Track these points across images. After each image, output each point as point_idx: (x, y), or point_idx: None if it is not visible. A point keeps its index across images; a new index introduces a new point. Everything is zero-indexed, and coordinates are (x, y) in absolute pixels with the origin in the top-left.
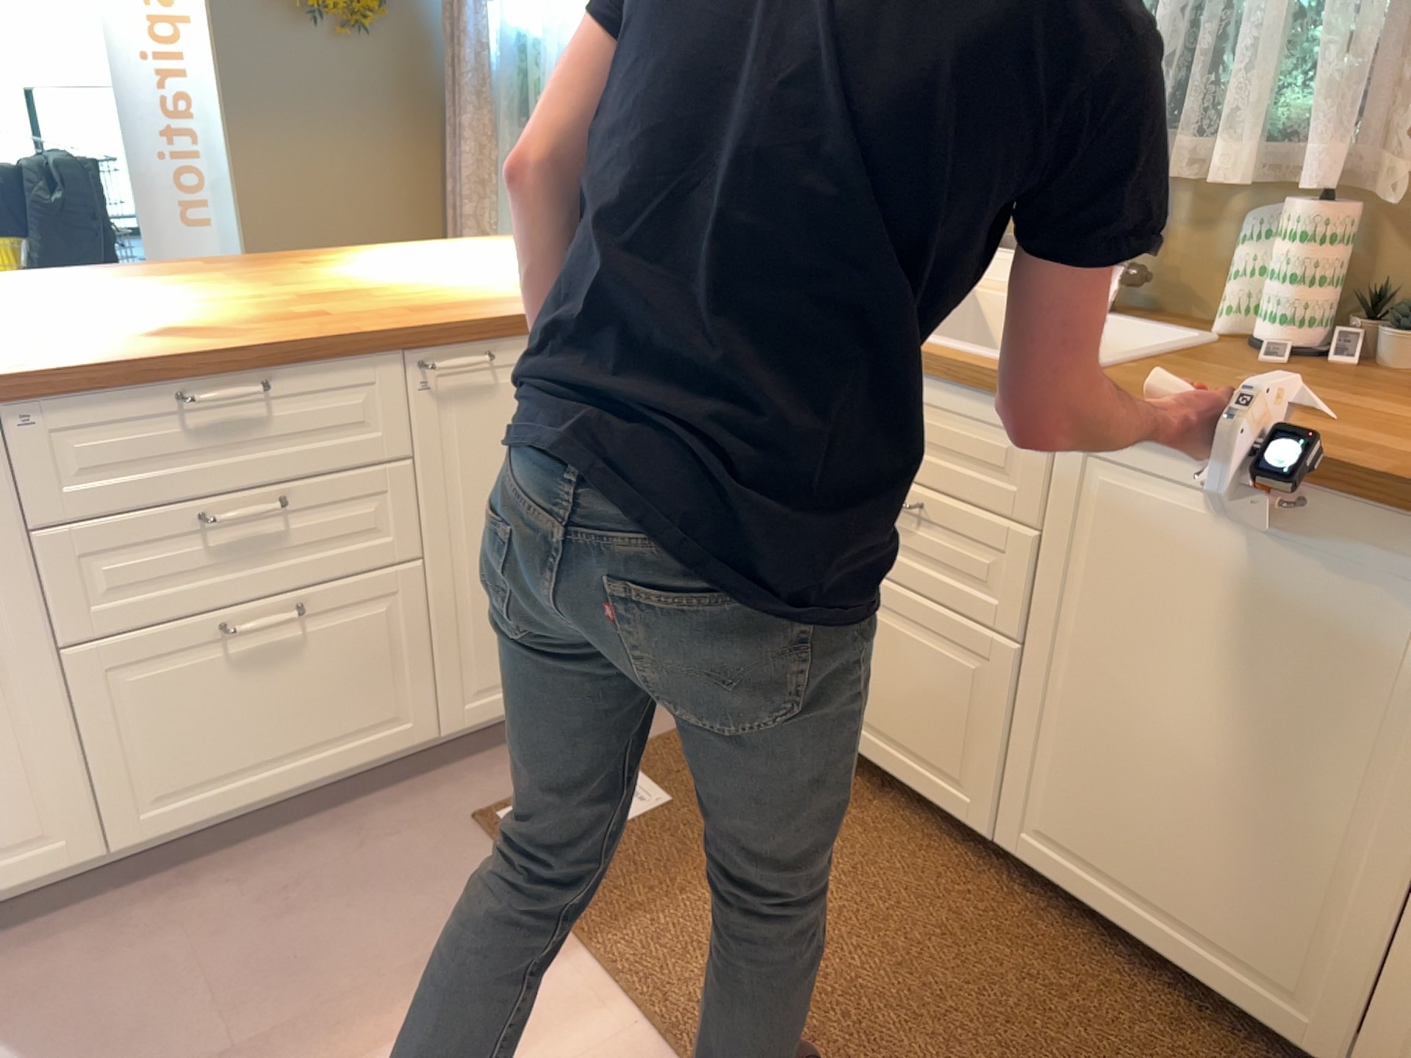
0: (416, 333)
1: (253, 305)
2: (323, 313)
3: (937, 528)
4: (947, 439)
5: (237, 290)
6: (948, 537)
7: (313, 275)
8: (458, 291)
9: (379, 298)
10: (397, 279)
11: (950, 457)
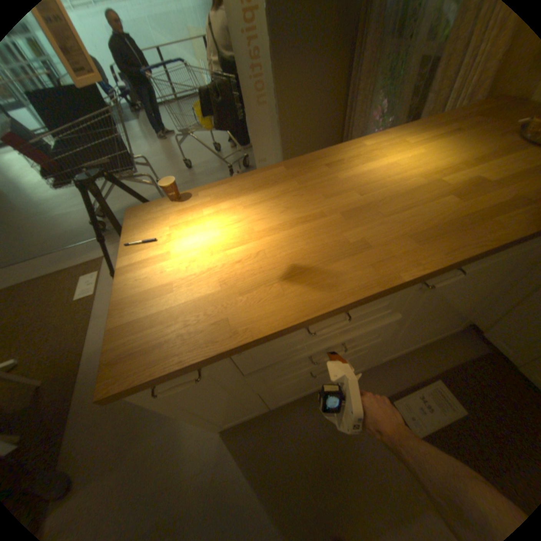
0: (431, 274)
1: (322, 227)
2: (365, 242)
3: None
4: None
5: (308, 204)
6: None
7: (337, 181)
8: (426, 204)
9: (385, 216)
10: (381, 184)
11: None
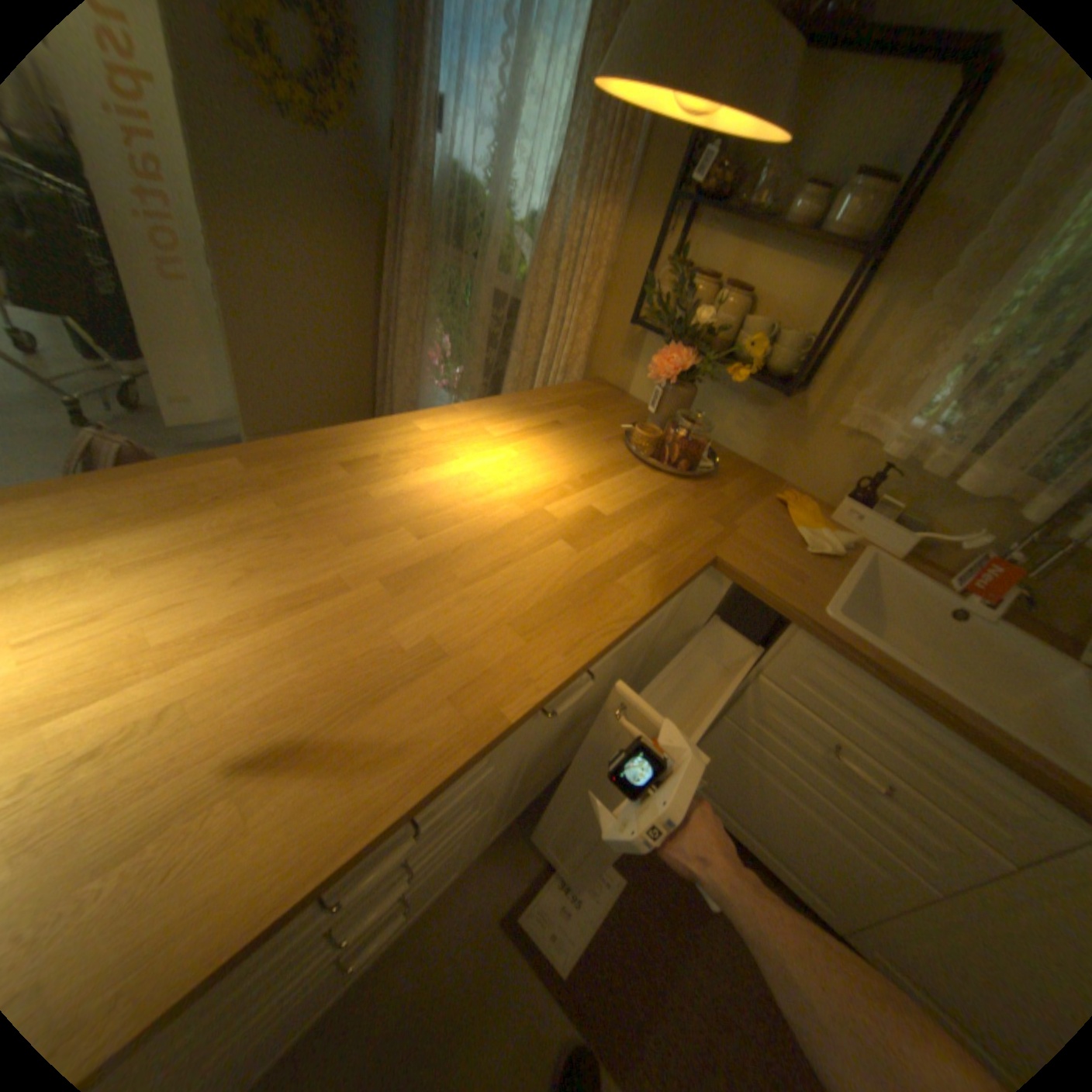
0: (549, 697)
1: (343, 619)
2: (434, 647)
3: (901, 806)
4: (954, 775)
5: (305, 561)
6: (910, 818)
7: (369, 504)
8: (528, 559)
9: (466, 585)
10: (453, 516)
11: (947, 783)
